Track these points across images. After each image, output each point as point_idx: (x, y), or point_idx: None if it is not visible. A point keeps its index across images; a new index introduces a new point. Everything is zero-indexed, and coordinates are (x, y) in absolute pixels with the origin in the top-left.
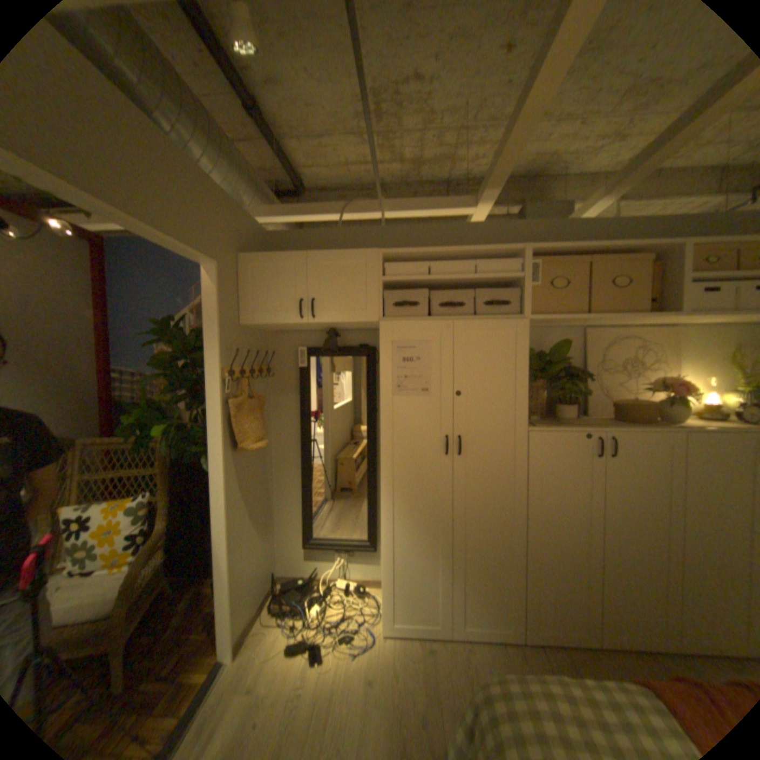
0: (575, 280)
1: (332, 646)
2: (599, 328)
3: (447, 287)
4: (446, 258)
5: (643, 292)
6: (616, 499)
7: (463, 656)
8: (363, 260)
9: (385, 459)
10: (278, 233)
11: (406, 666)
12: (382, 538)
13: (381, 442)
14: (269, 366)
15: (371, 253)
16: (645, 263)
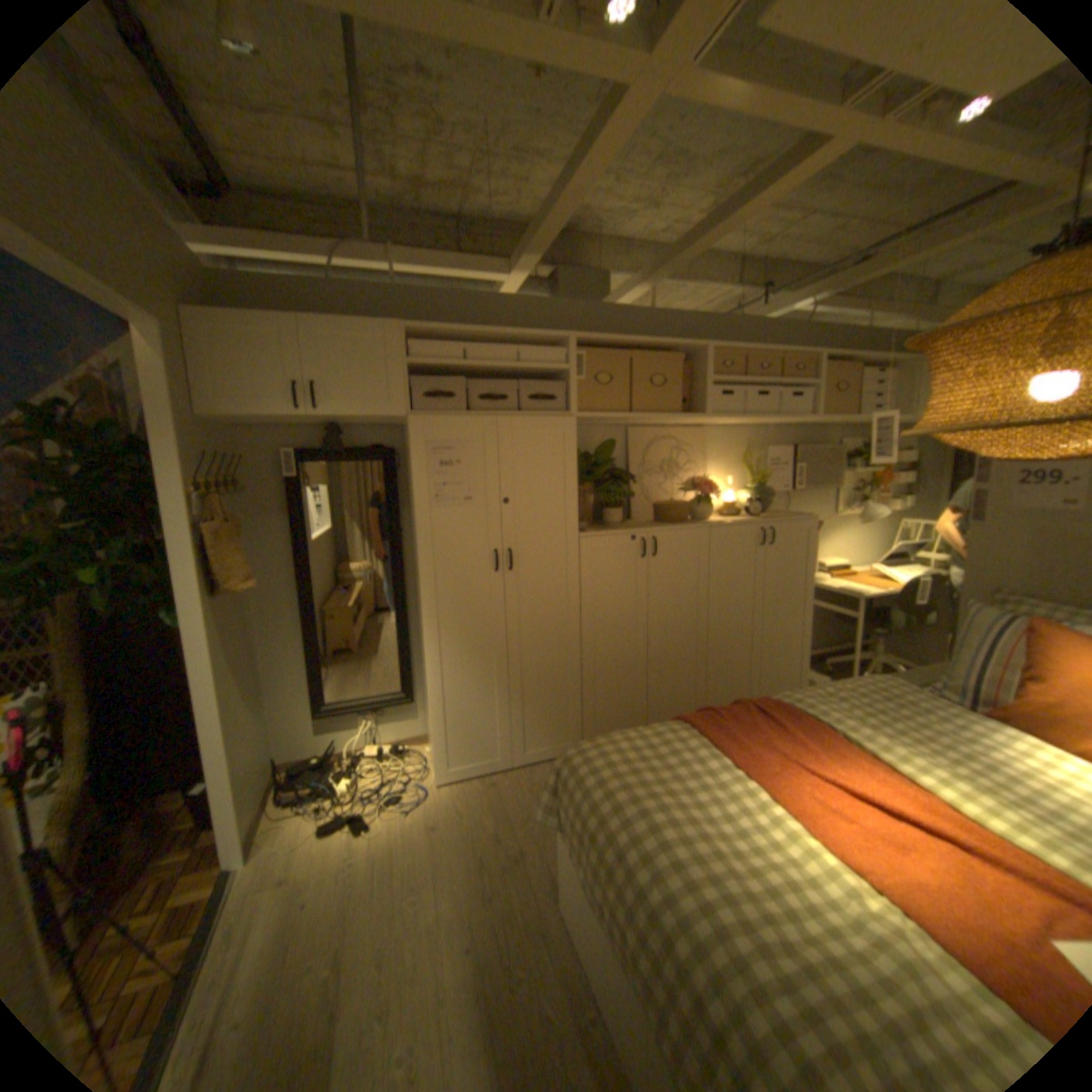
0: (617, 374)
1: (376, 811)
2: (638, 427)
3: (484, 374)
4: (482, 339)
5: (675, 392)
6: (656, 595)
7: (524, 778)
8: (380, 333)
9: (426, 584)
10: (226, 273)
11: (467, 802)
12: (428, 676)
13: (419, 564)
14: (232, 476)
15: (390, 324)
16: (677, 362)
